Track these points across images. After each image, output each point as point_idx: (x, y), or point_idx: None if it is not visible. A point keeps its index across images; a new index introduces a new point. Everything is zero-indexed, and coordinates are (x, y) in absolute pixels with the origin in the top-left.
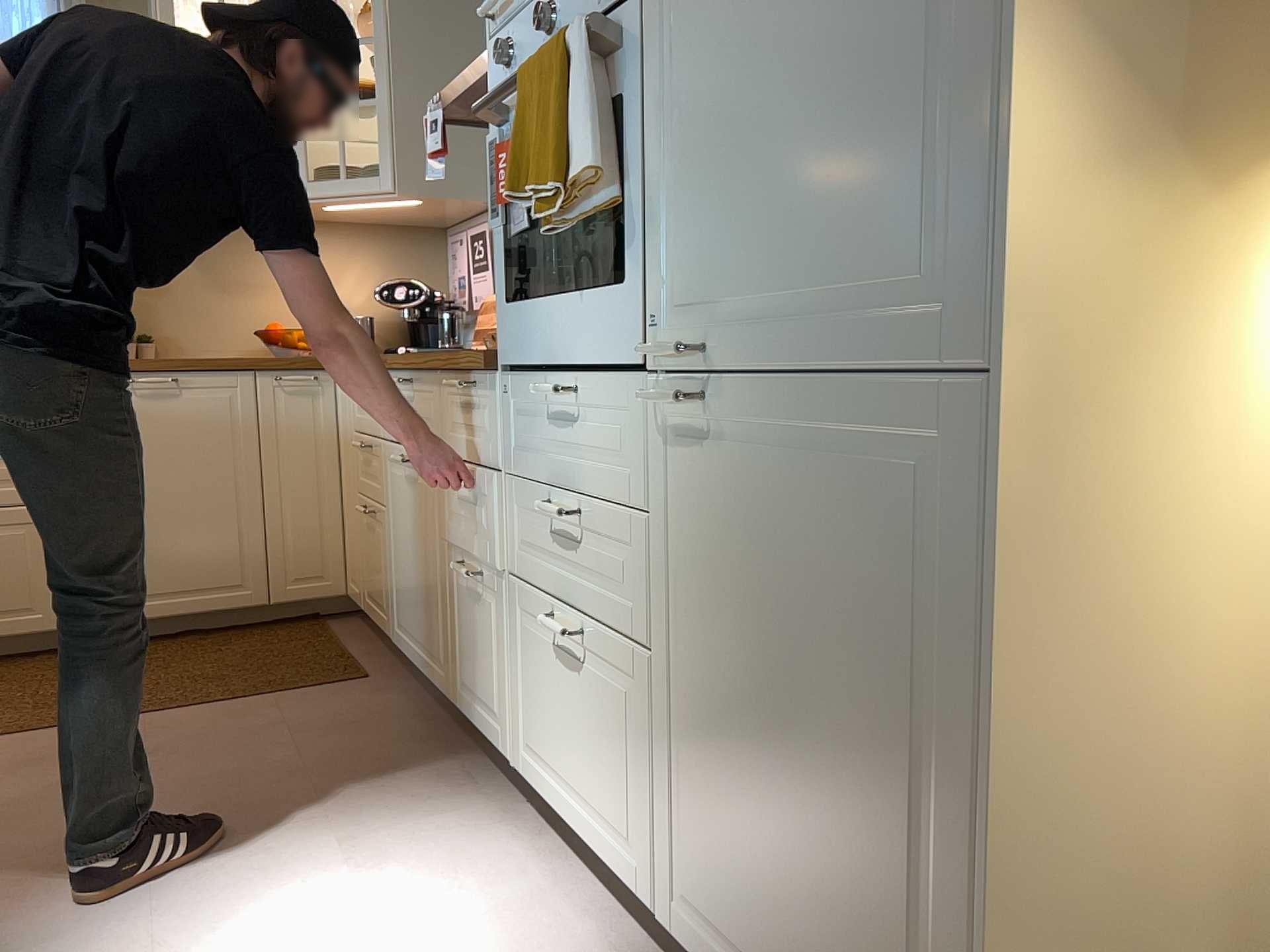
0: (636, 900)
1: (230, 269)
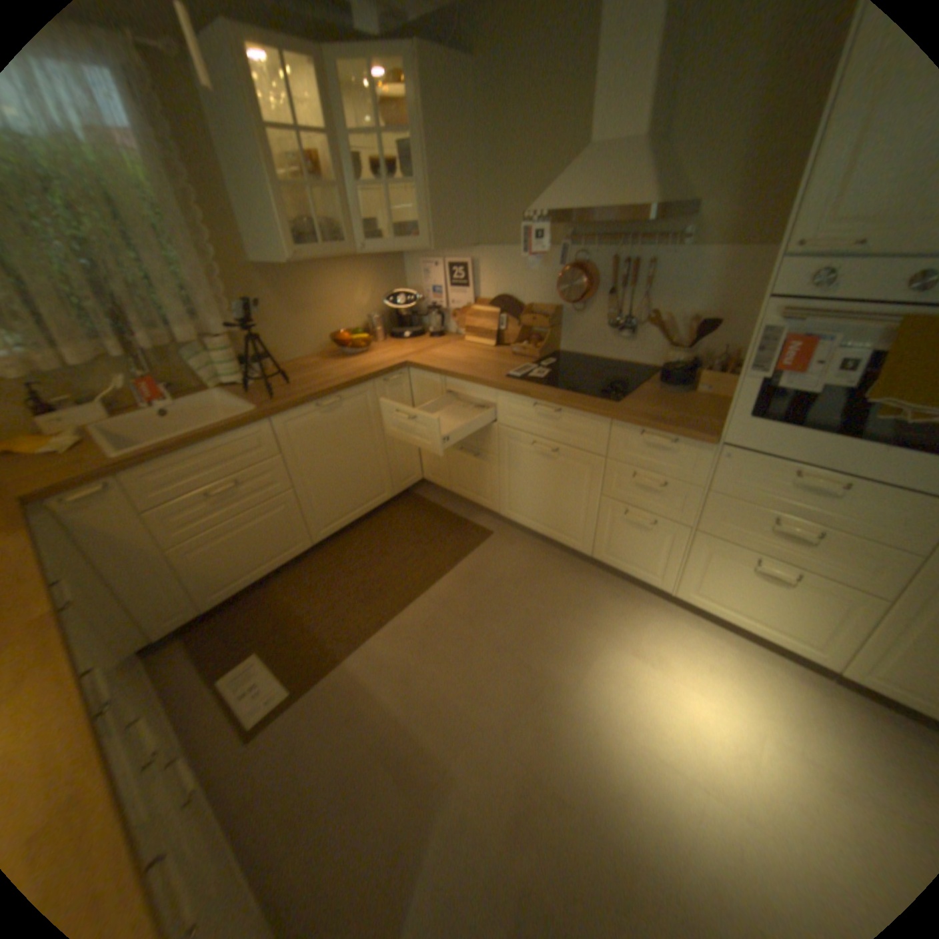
0: (813, 661)
1: (295, 299)
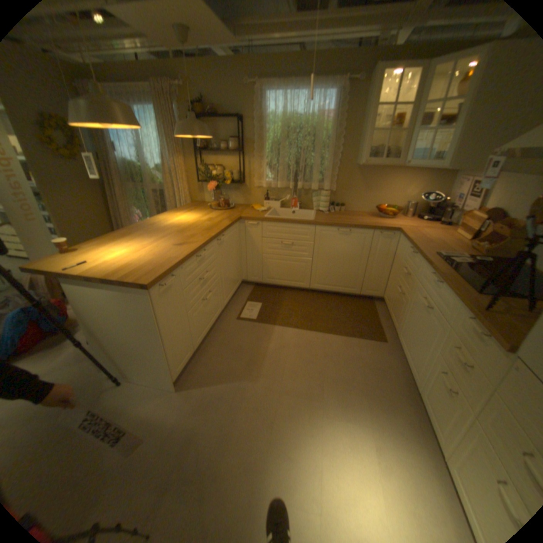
0: None
1: (372, 183)
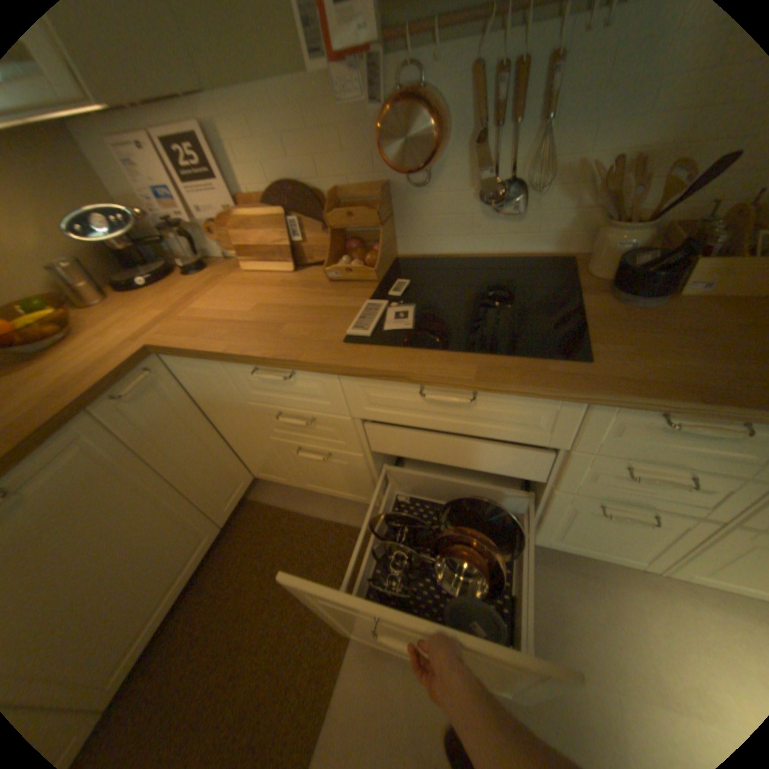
0: None
1: None
